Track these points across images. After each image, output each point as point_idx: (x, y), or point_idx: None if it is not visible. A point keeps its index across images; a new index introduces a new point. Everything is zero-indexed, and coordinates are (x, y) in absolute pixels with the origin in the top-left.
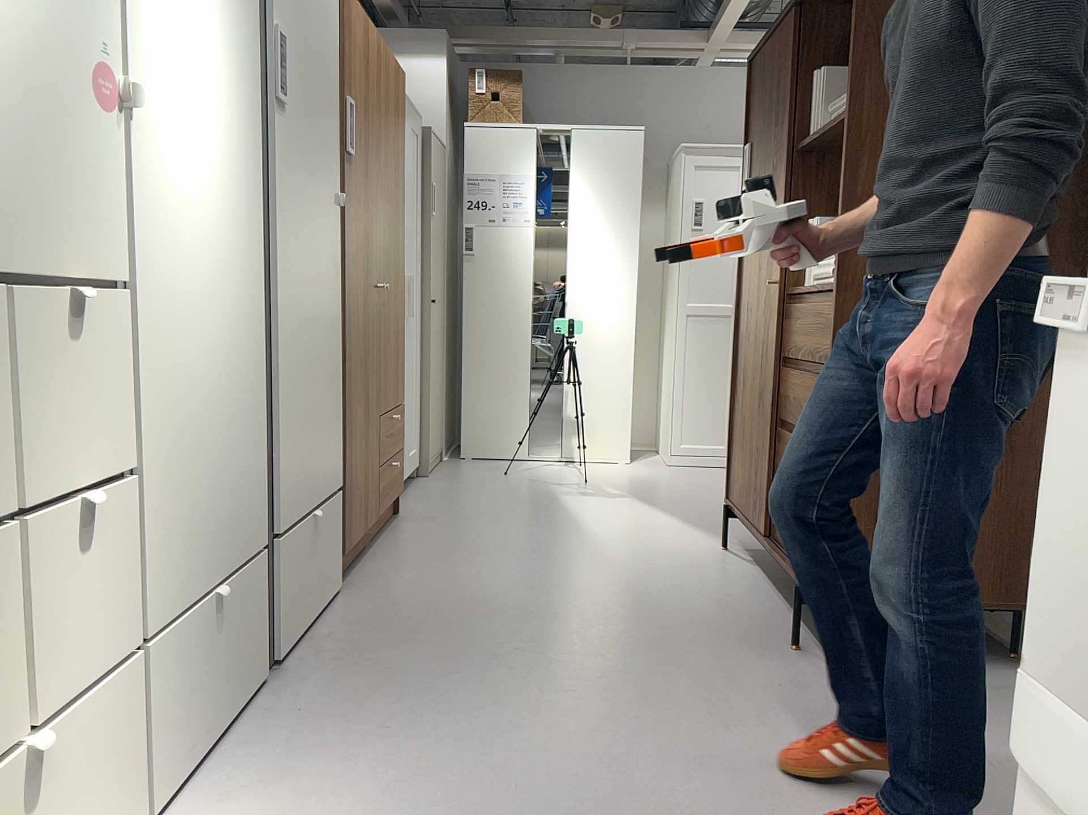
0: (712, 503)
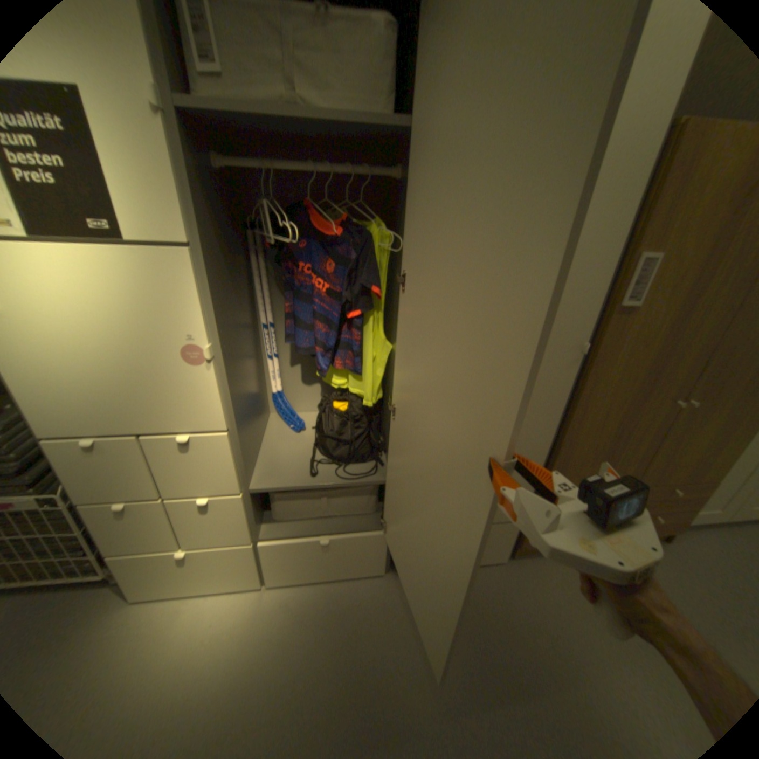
0: None
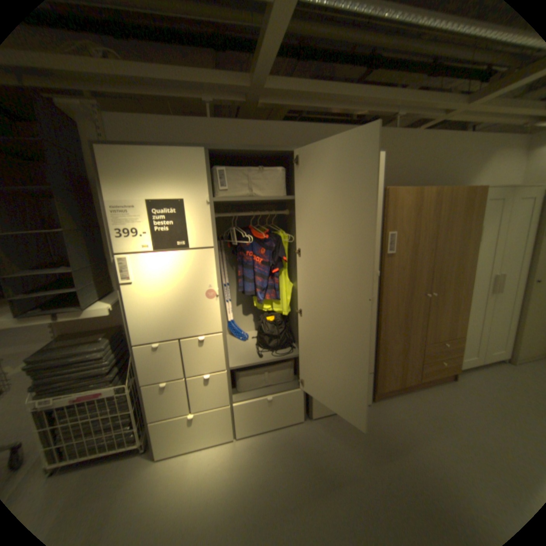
0: None
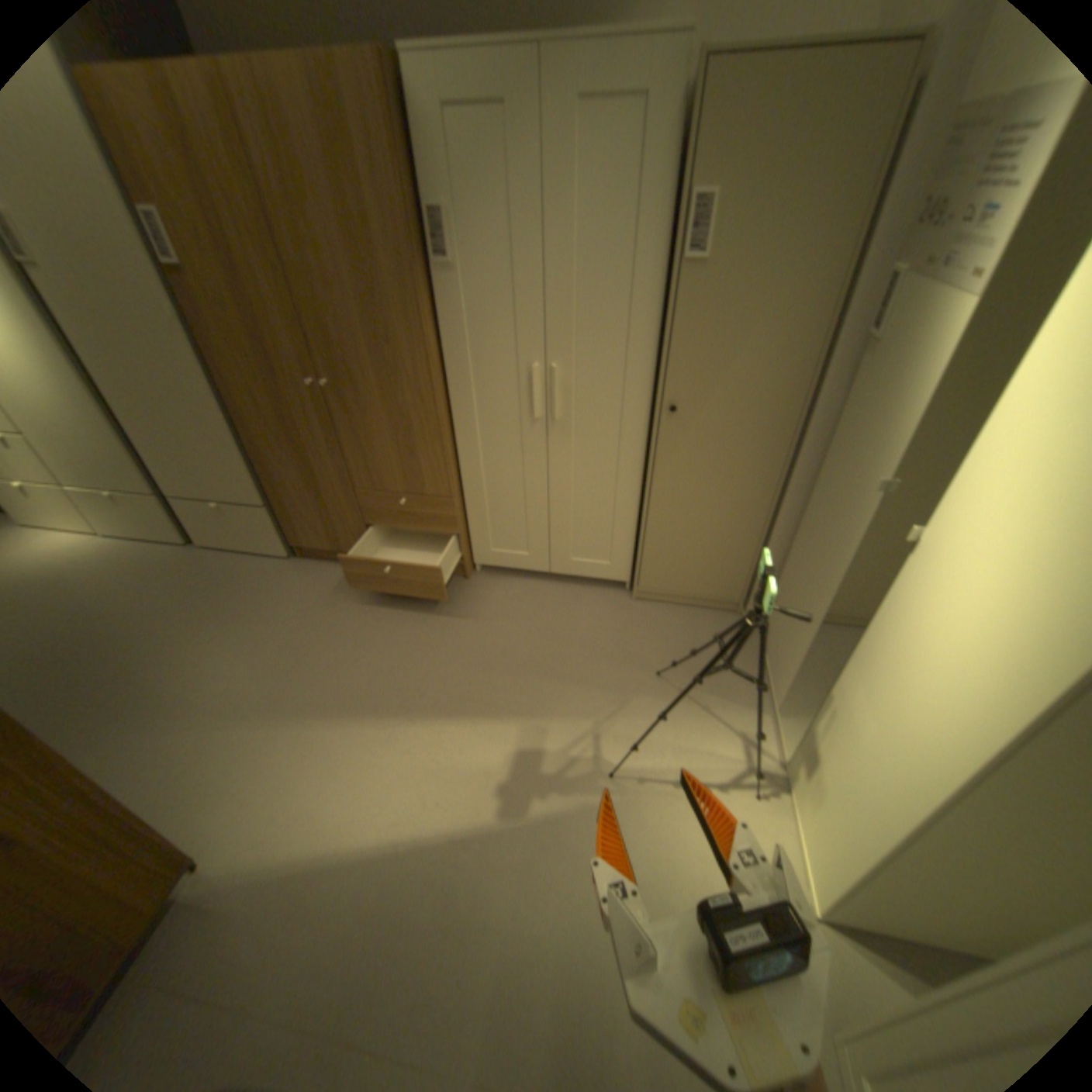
0: (439, 980)
